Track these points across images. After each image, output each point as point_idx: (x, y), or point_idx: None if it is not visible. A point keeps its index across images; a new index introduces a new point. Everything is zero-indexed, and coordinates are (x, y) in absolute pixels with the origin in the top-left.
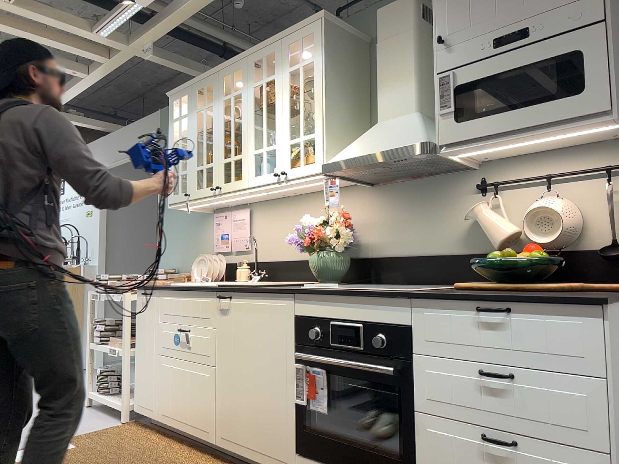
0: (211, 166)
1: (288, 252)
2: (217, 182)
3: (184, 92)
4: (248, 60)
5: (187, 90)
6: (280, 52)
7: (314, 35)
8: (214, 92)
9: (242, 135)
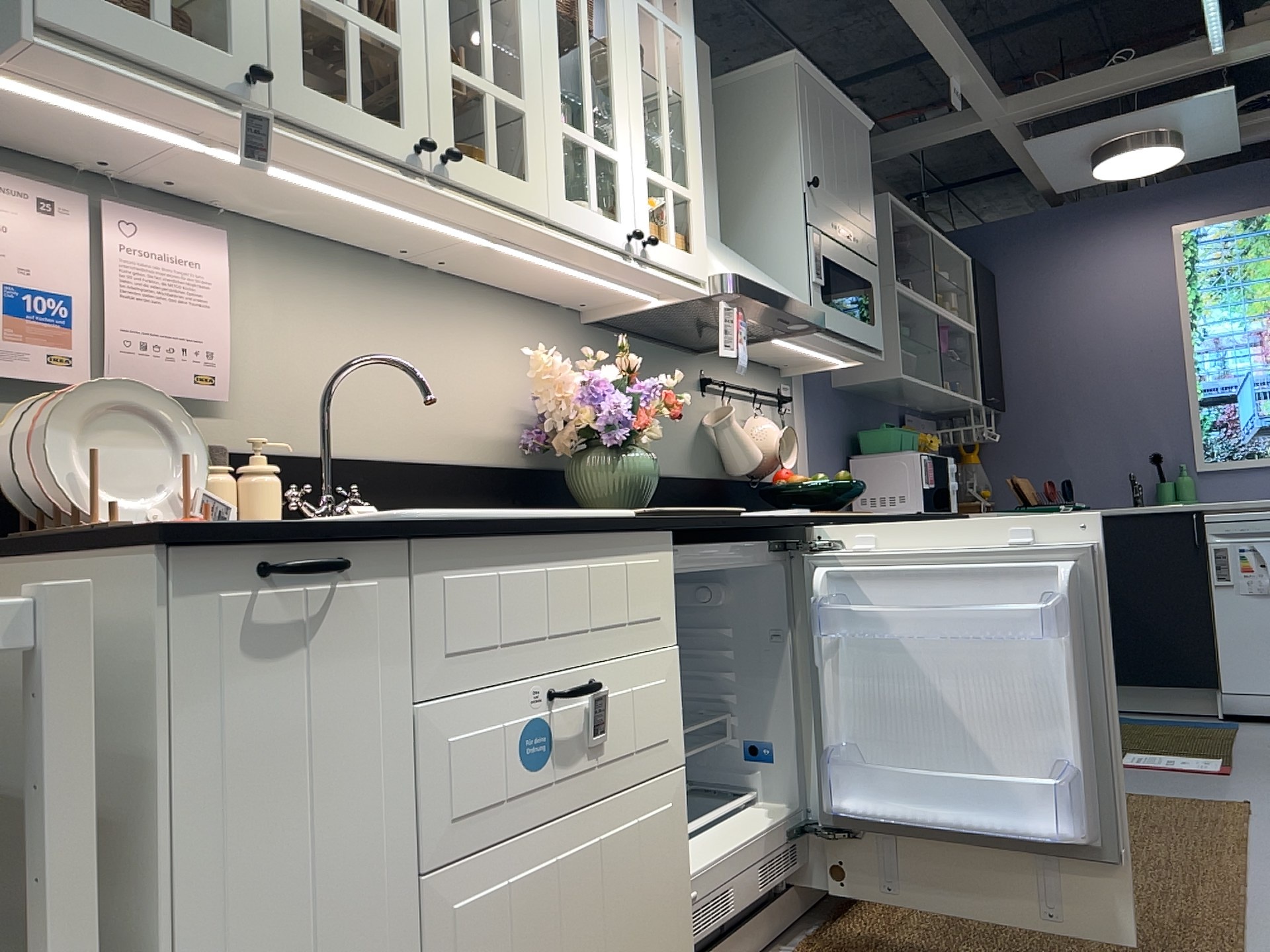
0: (391, 42)
1: (393, 435)
2: (426, 126)
3: None
4: None
5: None
6: None
7: None
8: None
9: (525, 43)
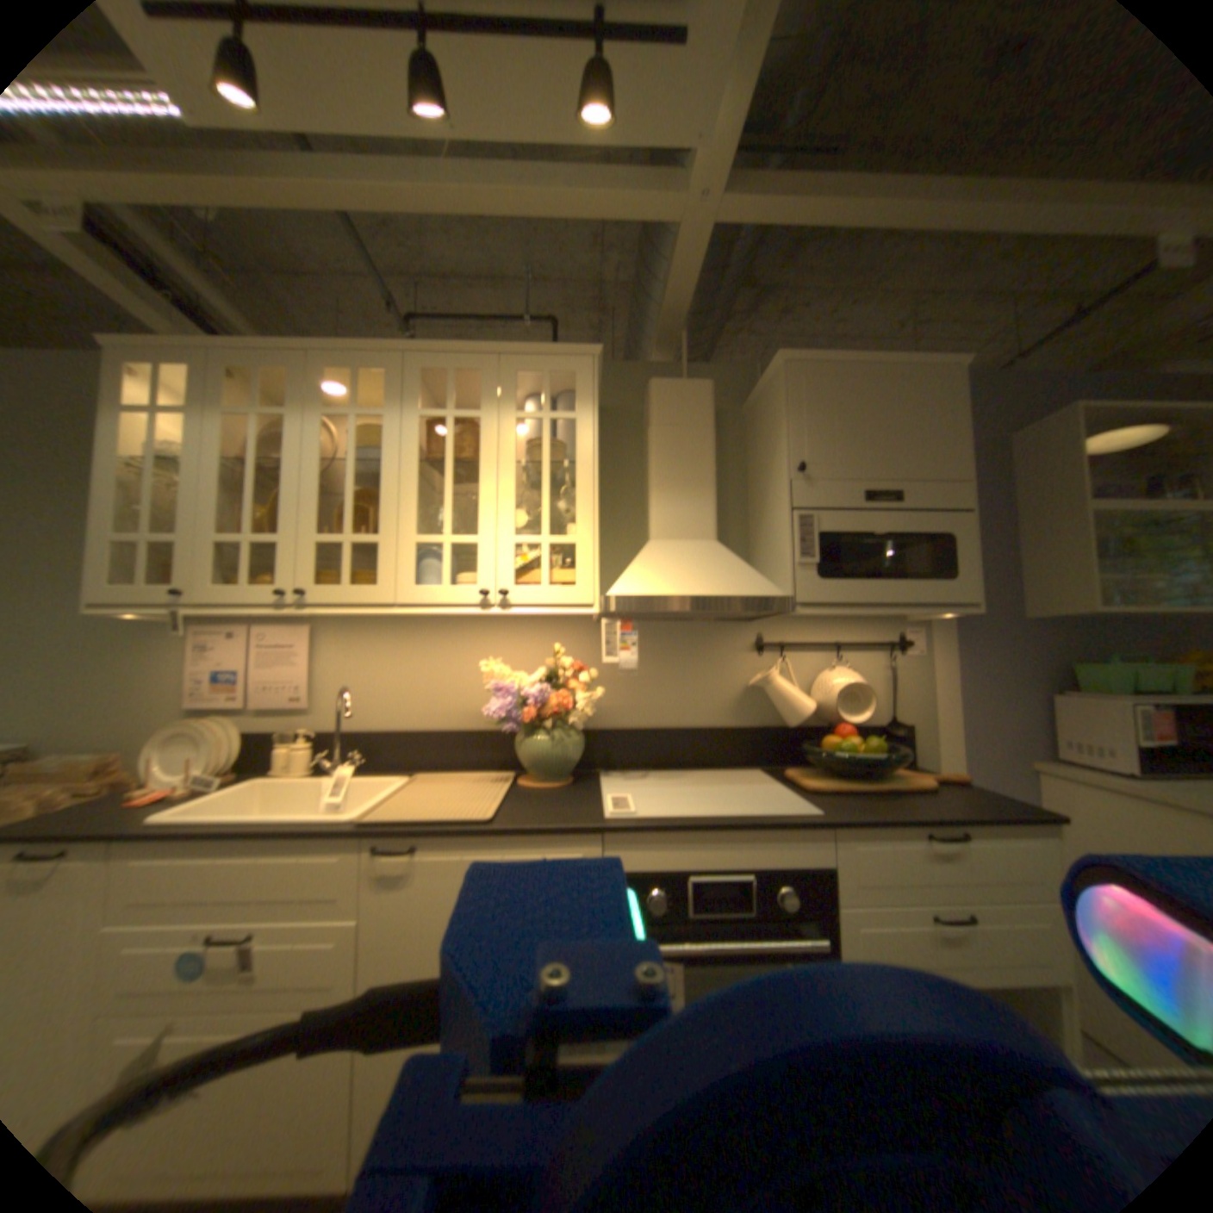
0: (269, 542)
1: (412, 717)
2: (290, 580)
3: (173, 355)
4: (406, 360)
5: (185, 355)
6: (496, 377)
7: (576, 377)
8: (289, 388)
9: (381, 499)
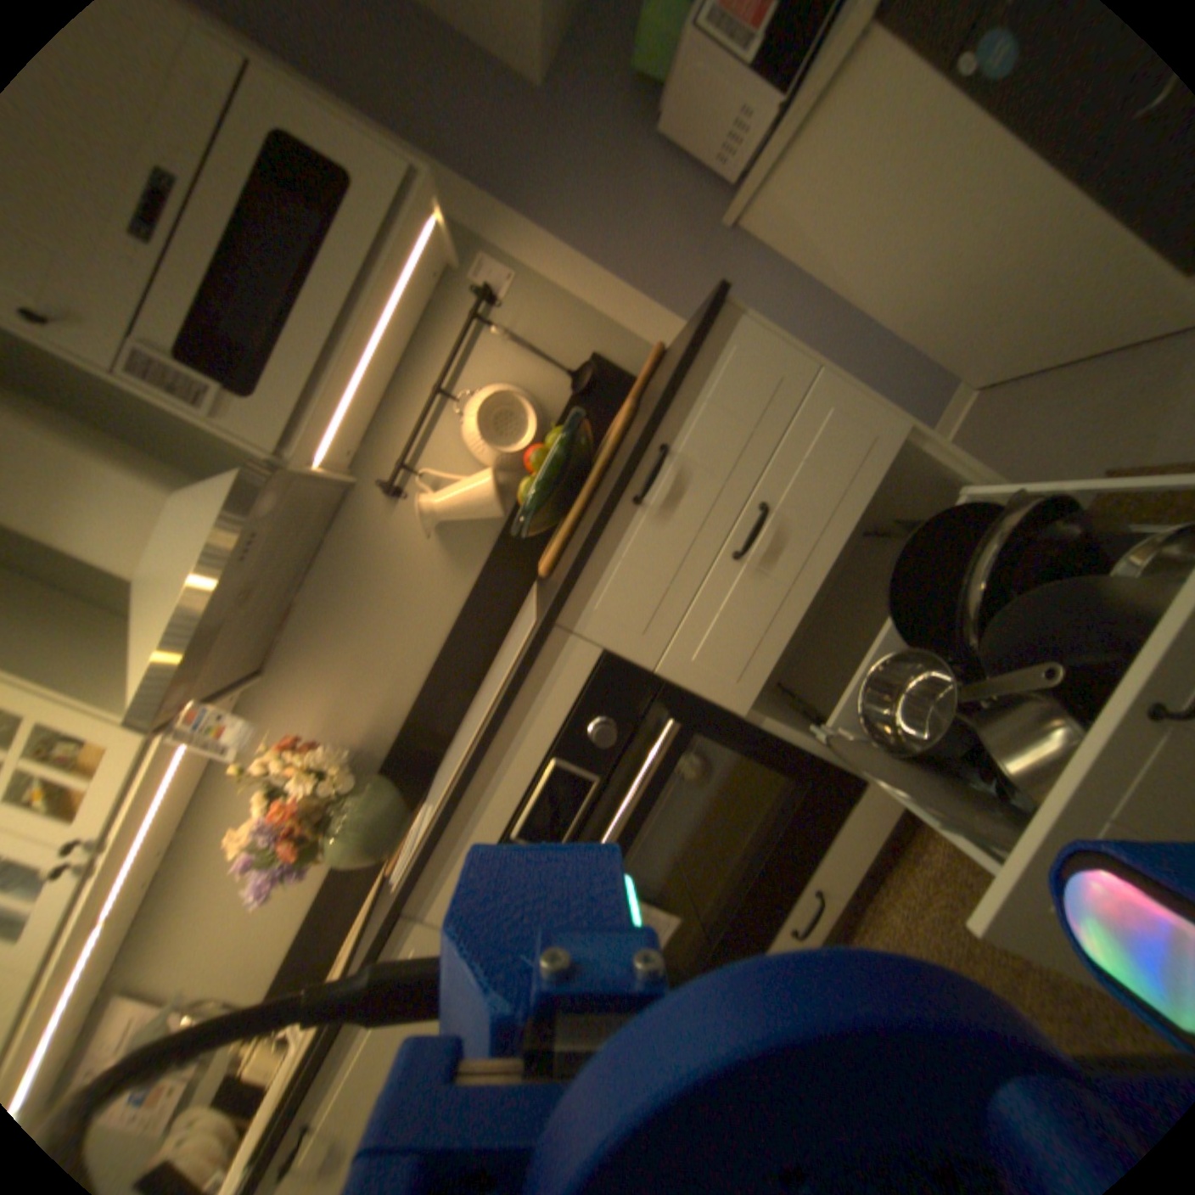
0: None
1: (281, 914)
2: None
3: None
4: None
5: None
6: None
7: None
8: None
9: None
